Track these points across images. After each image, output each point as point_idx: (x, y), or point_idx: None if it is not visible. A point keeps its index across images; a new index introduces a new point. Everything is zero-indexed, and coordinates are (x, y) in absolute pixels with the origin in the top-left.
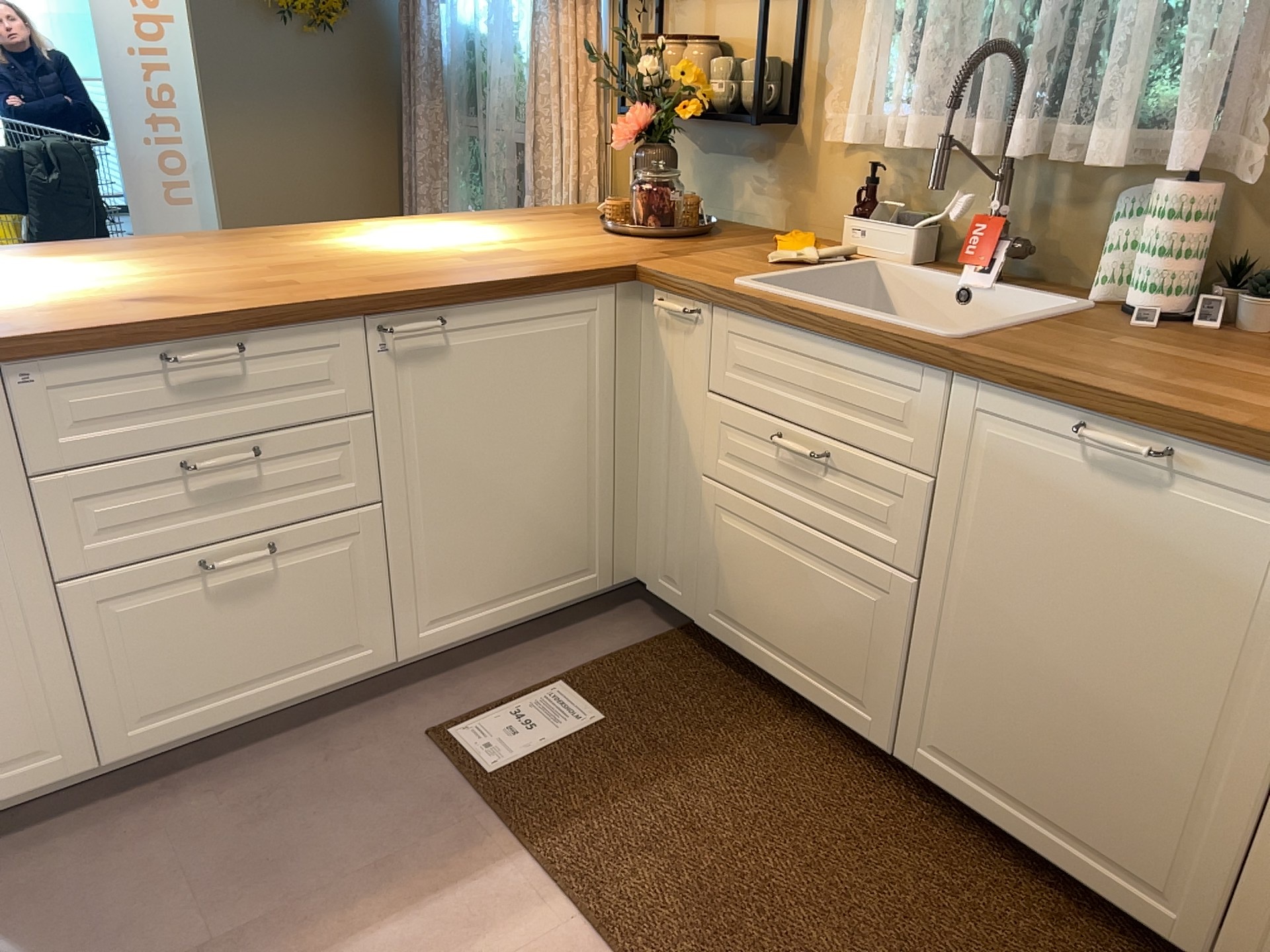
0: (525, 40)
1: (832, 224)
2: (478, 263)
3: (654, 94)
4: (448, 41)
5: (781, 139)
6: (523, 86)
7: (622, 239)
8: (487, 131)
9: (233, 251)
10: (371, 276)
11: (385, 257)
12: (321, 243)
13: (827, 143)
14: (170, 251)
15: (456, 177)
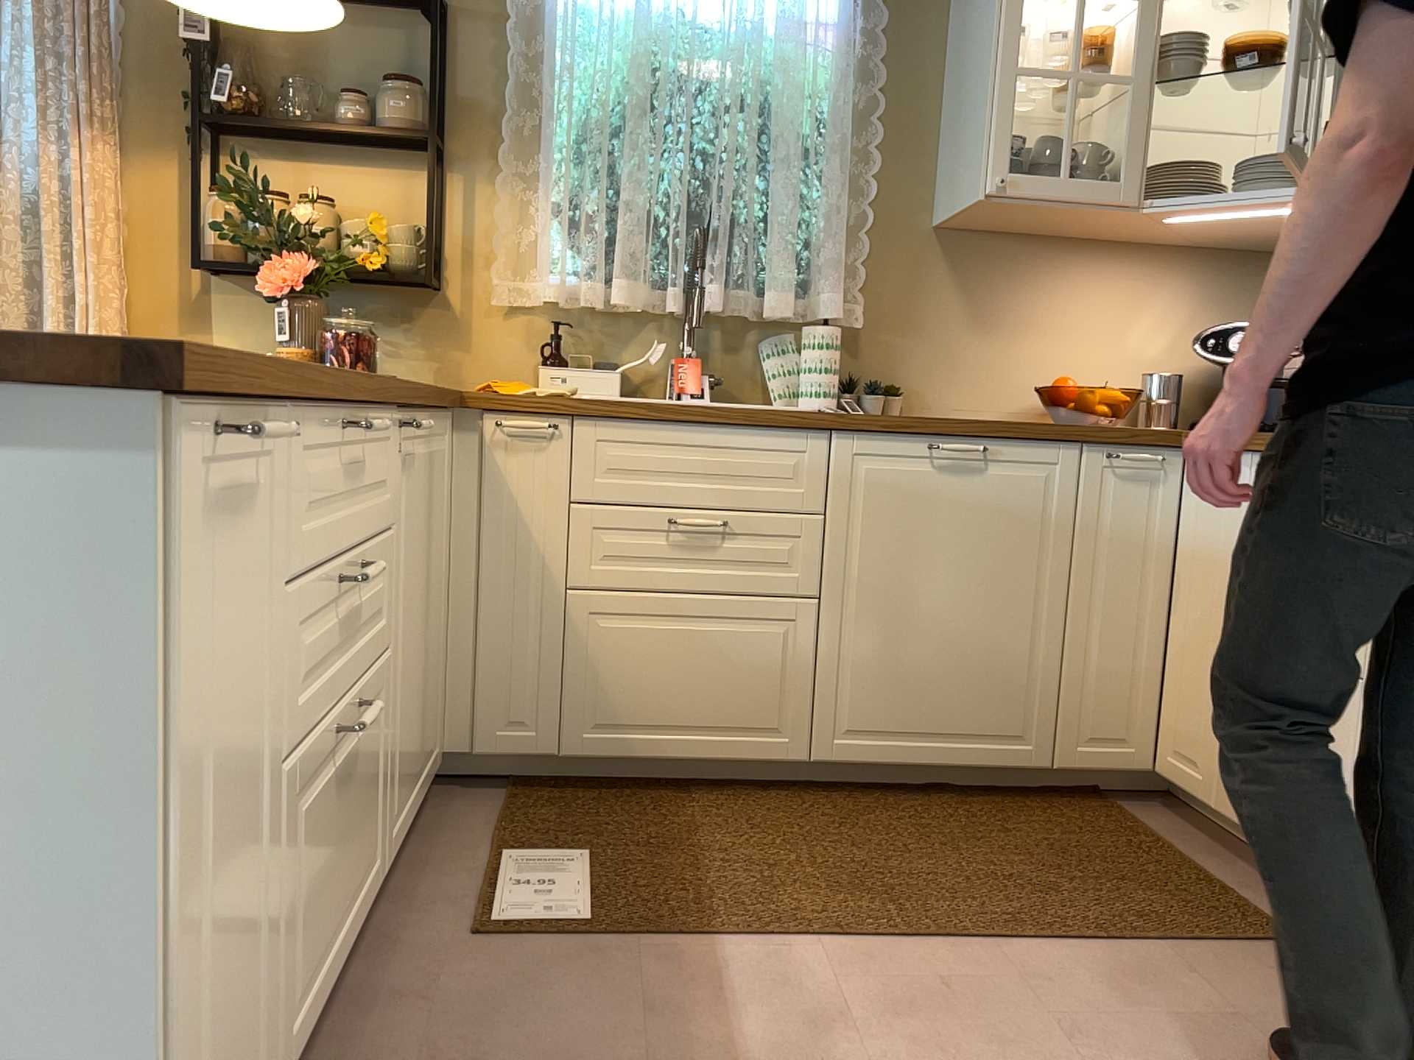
0: None
1: (499, 379)
2: None
3: (305, 244)
4: None
5: (425, 302)
6: None
7: None
8: None
9: None
10: None
11: None
12: None
13: (488, 305)
14: None
15: None
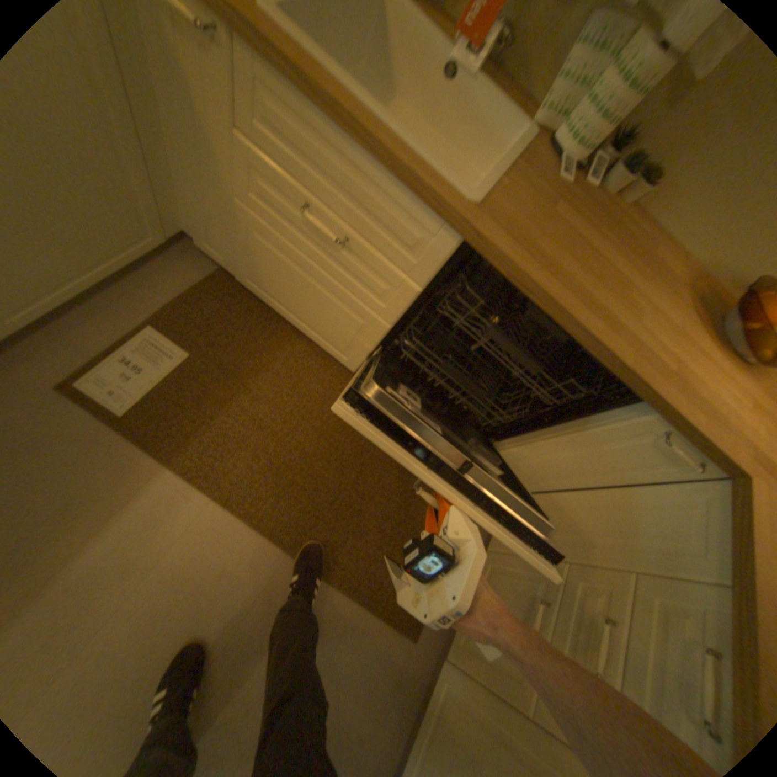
0: None
1: None
2: None
3: None
4: None
5: None
6: None
7: None
8: None
9: None
10: None
11: None
12: None
13: None
14: None
15: None
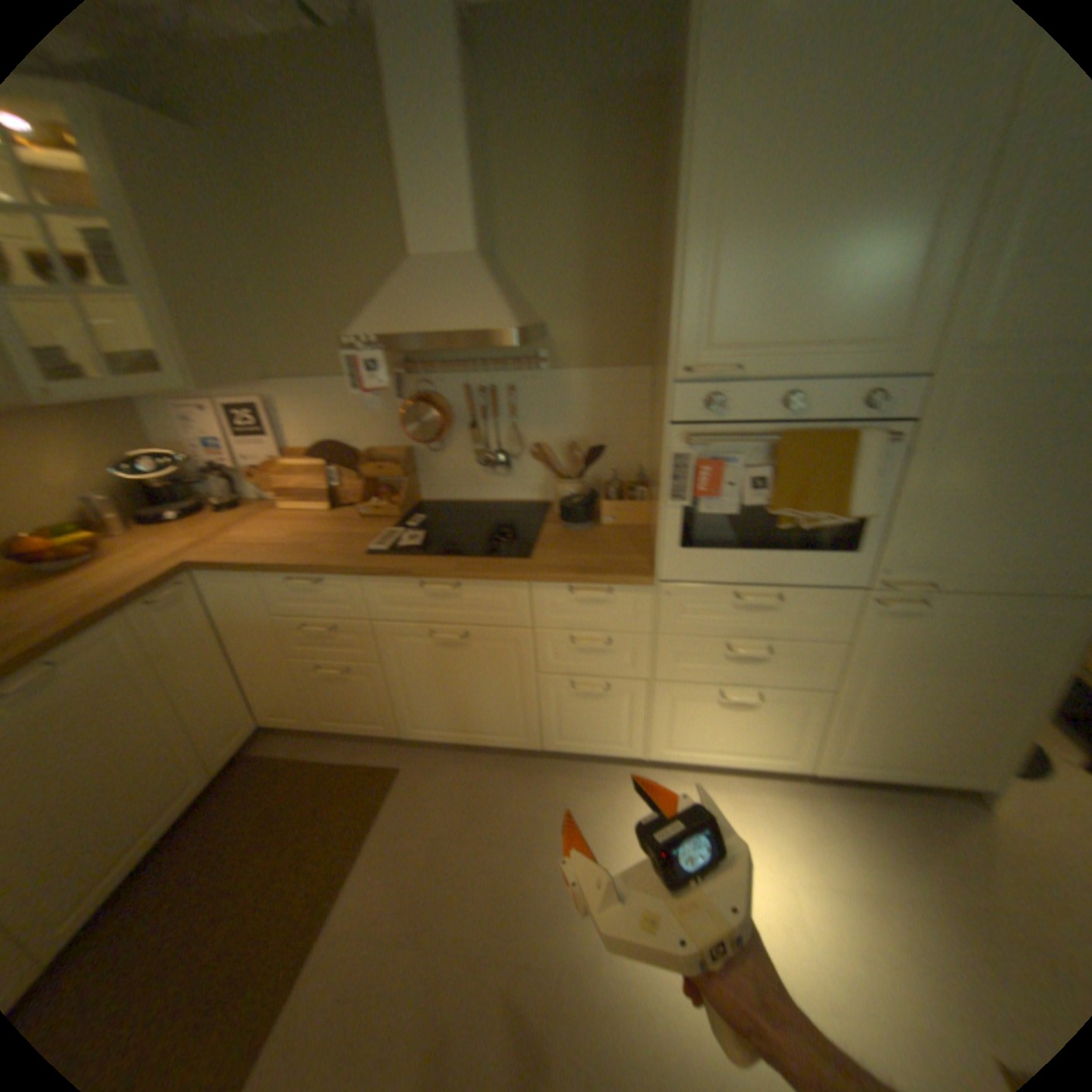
0: None
1: None
2: None
3: None
4: None
5: None
6: None
7: None
8: None
9: None
10: None
11: None
12: None
13: None
14: None
15: None
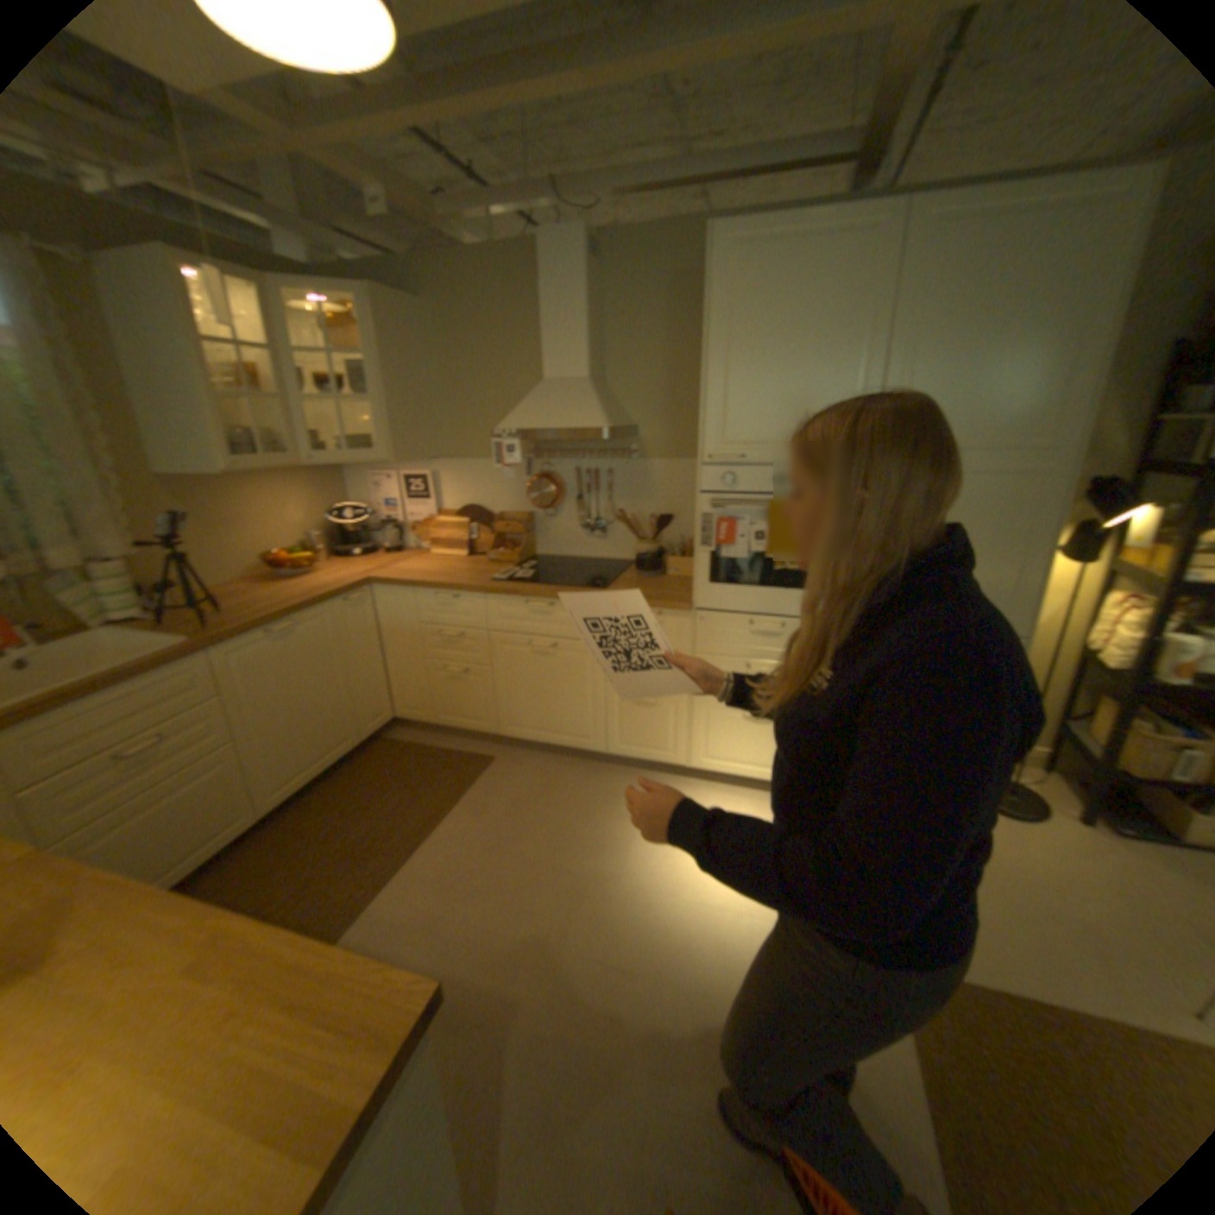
0: None
1: None
2: None
3: None
4: None
5: None
6: None
7: None
8: None
9: None
10: None
11: None
12: None
13: None
14: None
15: None
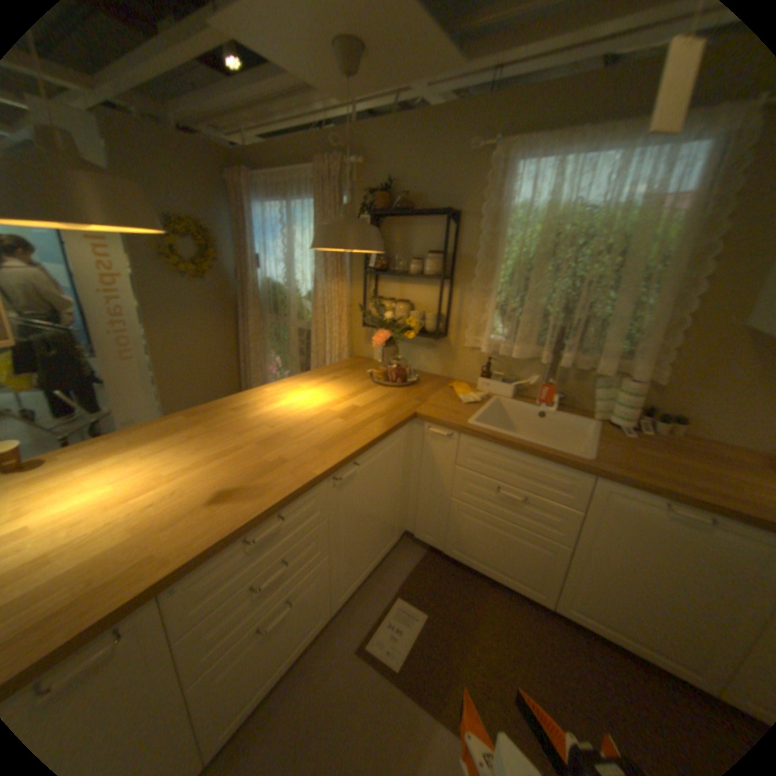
0: (305, 287)
1: (466, 375)
2: (352, 422)
3: (390, 324)
4: (261, 282)
5: (440, 340)
6: (305, 306)
7: (388, 389)
8: (287, 323)
9: (222, 427)
10: (315, 444)
11: (304, 422)
12: (261, 412)
13: (464, 345)
14: (185, 432)
15: (269, 340)
